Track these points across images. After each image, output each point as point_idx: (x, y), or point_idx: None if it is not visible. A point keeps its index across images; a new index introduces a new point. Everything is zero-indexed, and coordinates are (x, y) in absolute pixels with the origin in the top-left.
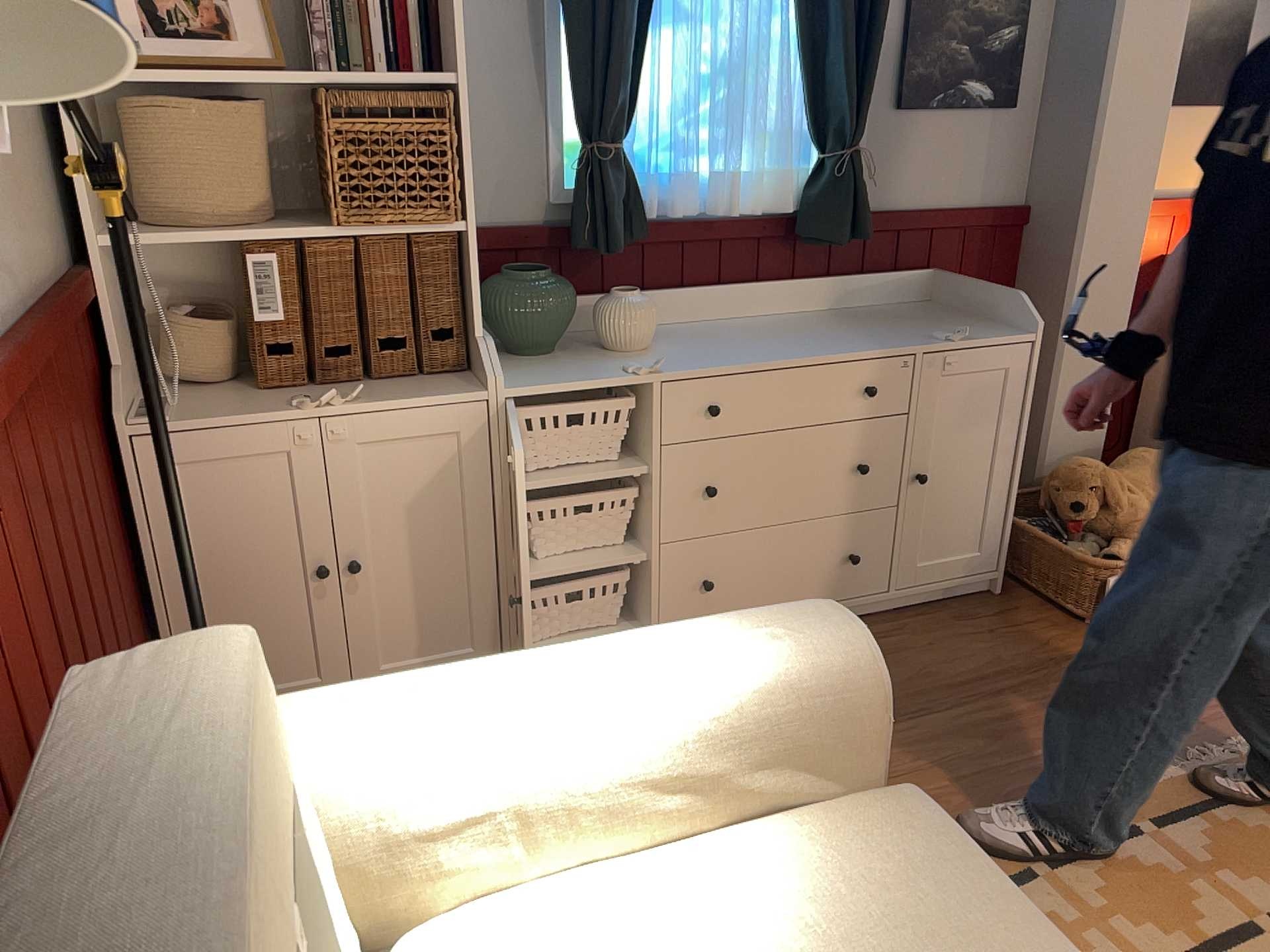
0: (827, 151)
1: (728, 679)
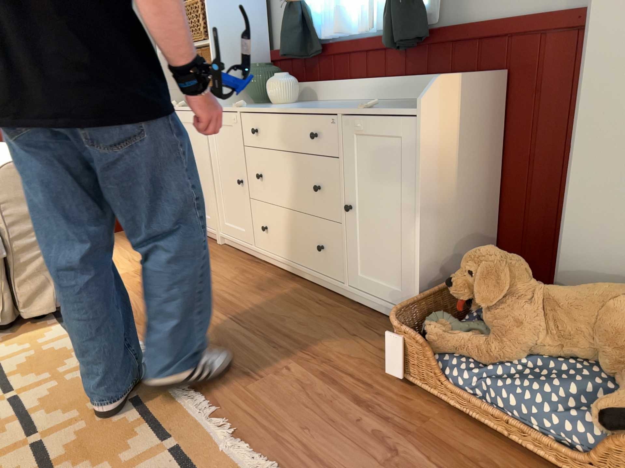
0: None
1: None
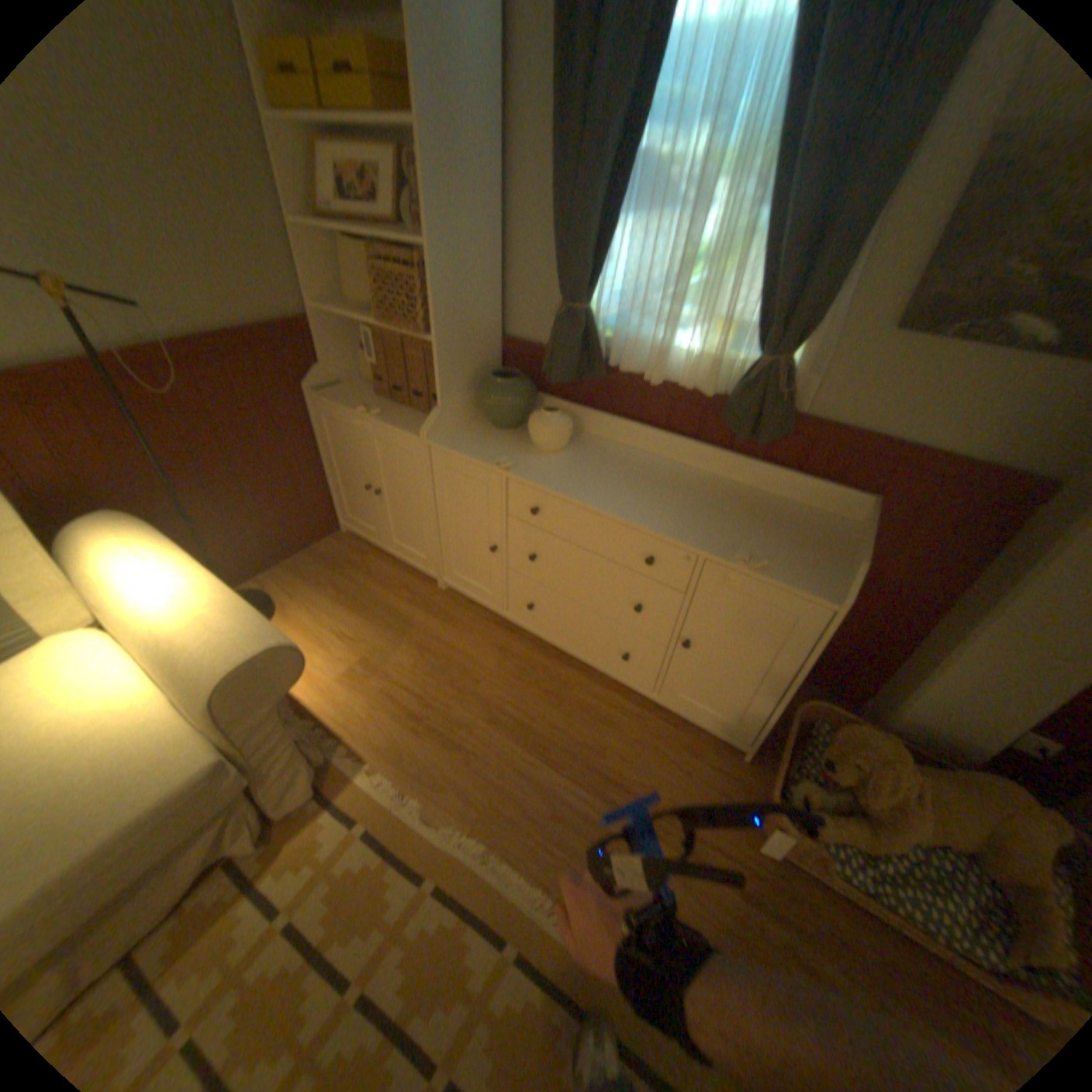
0: (764, 352)
1: (169, 638)
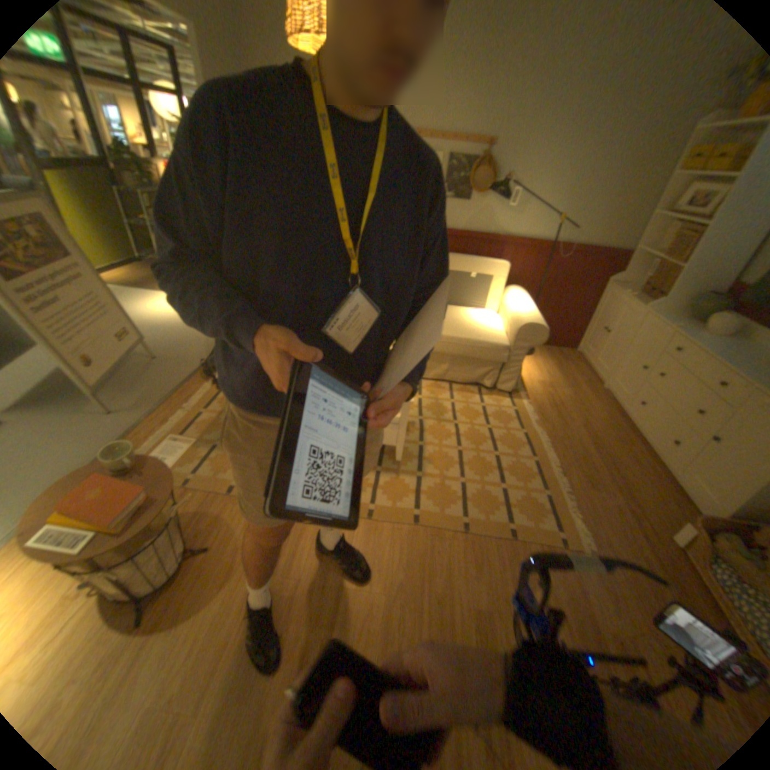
0: None
1: (520, 313)
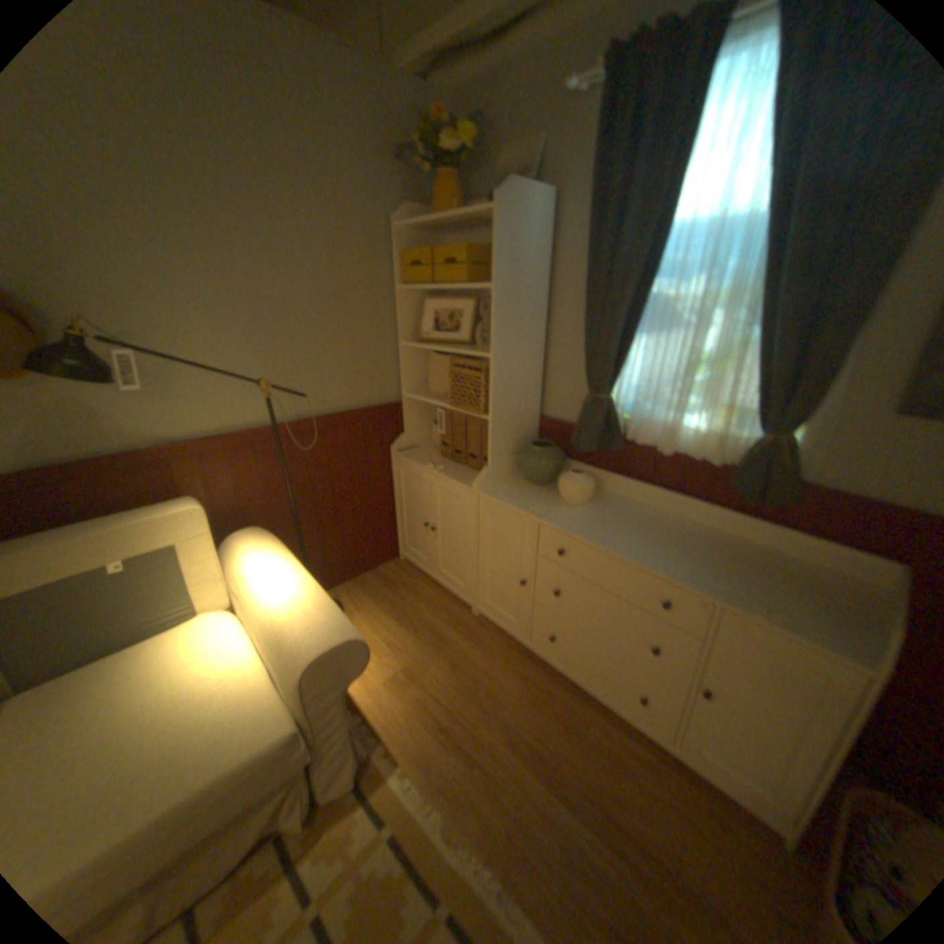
0: (767, 433)
1: (282, 625)
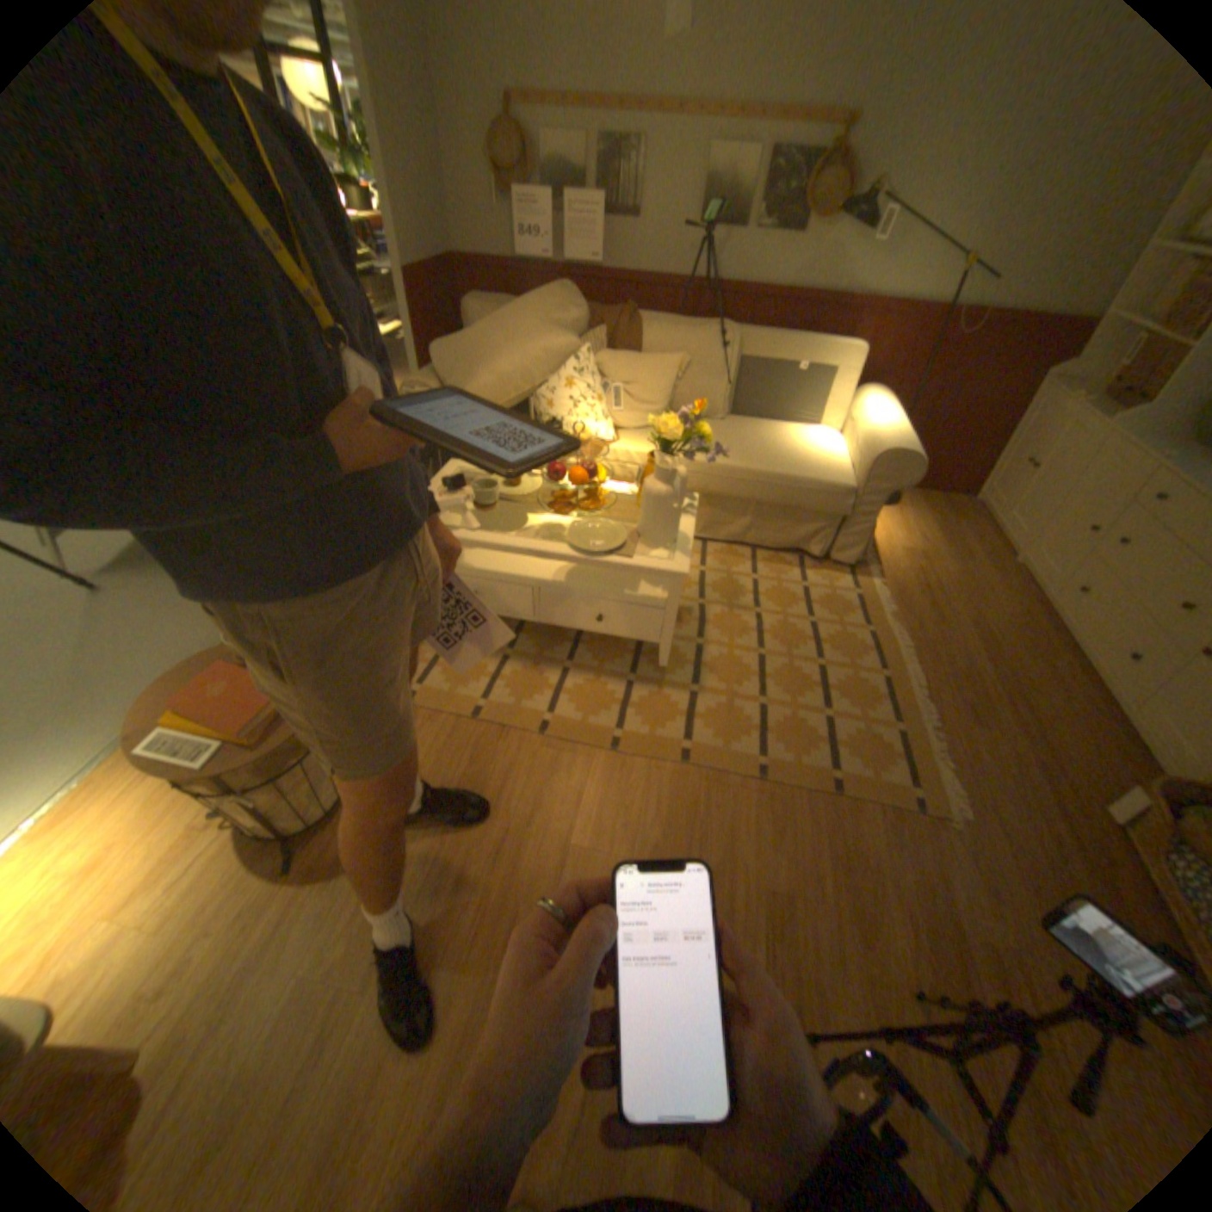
0: None
1: (879, 432)
